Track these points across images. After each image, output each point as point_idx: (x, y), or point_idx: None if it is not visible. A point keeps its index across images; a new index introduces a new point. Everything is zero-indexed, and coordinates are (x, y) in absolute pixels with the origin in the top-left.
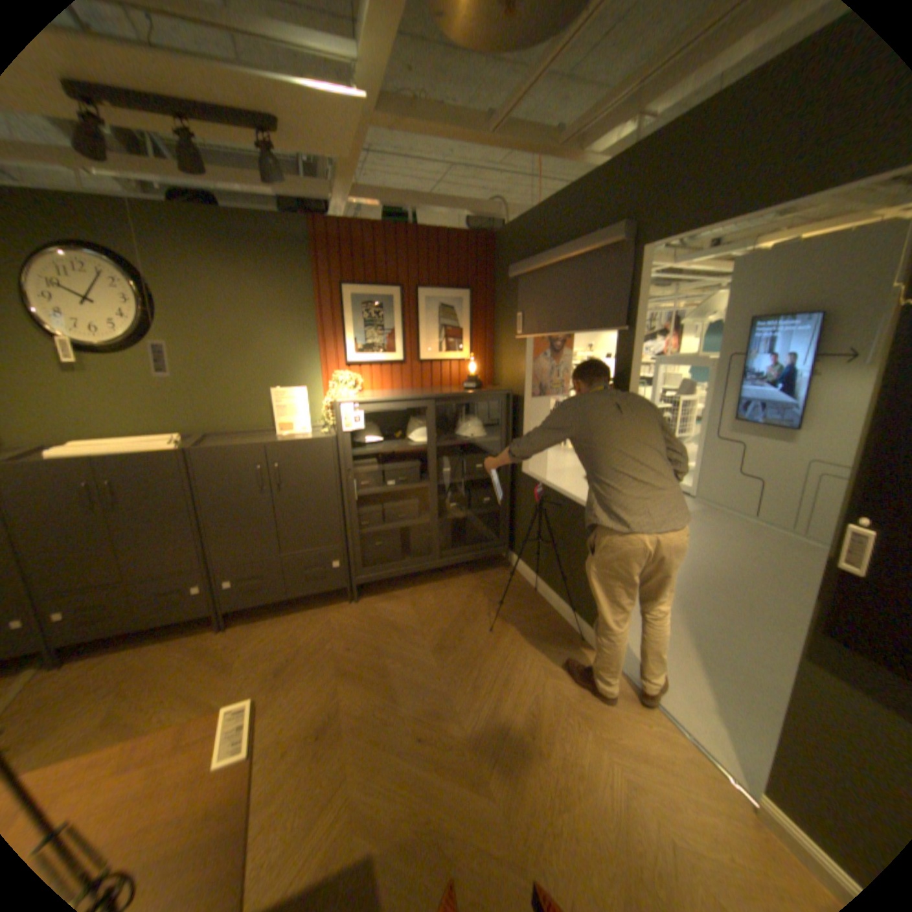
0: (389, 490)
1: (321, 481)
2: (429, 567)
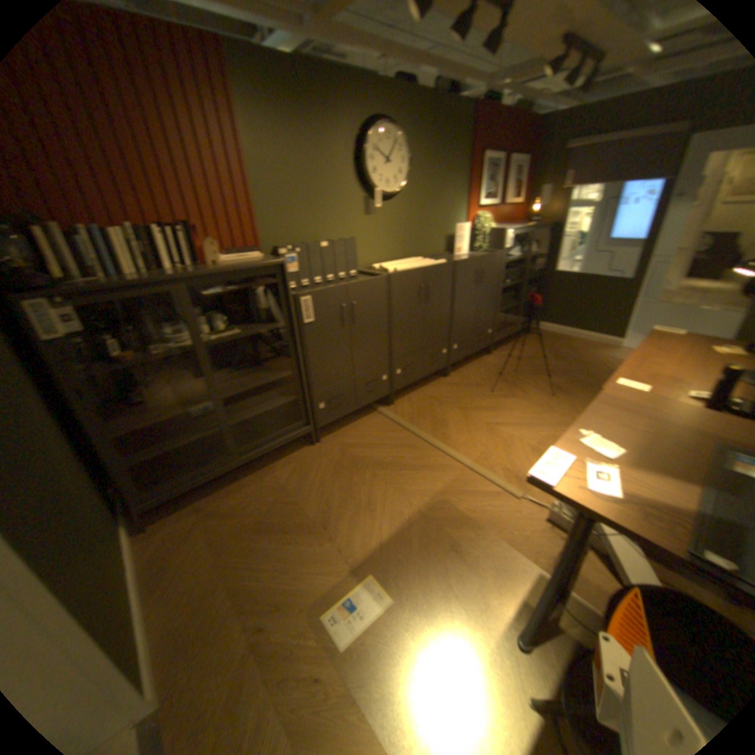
0: (508, 285)
1: (494, 279)
2: (516, 331)
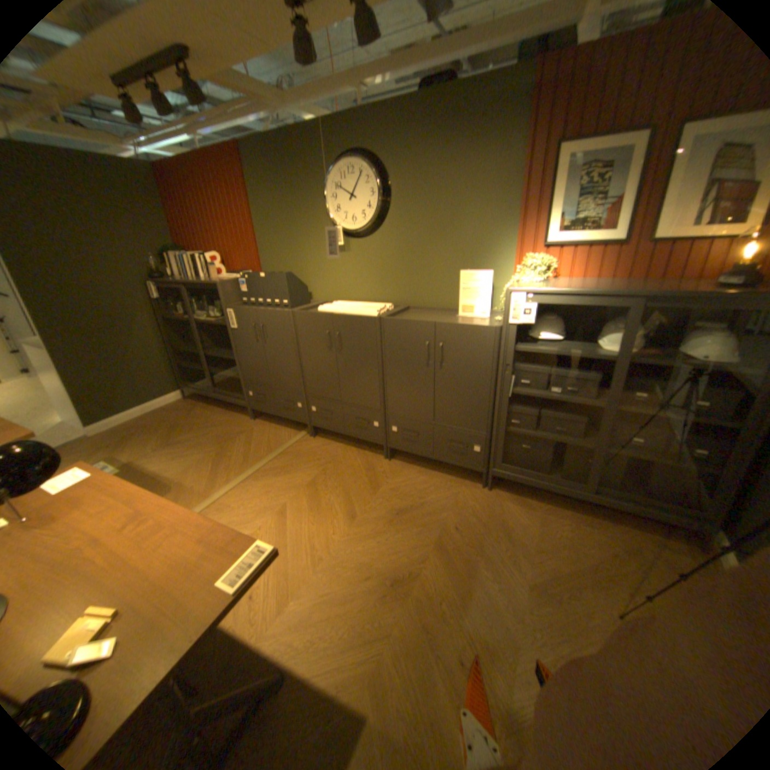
0: (552, 396)
1: (478, 368)
2: (579, 496)
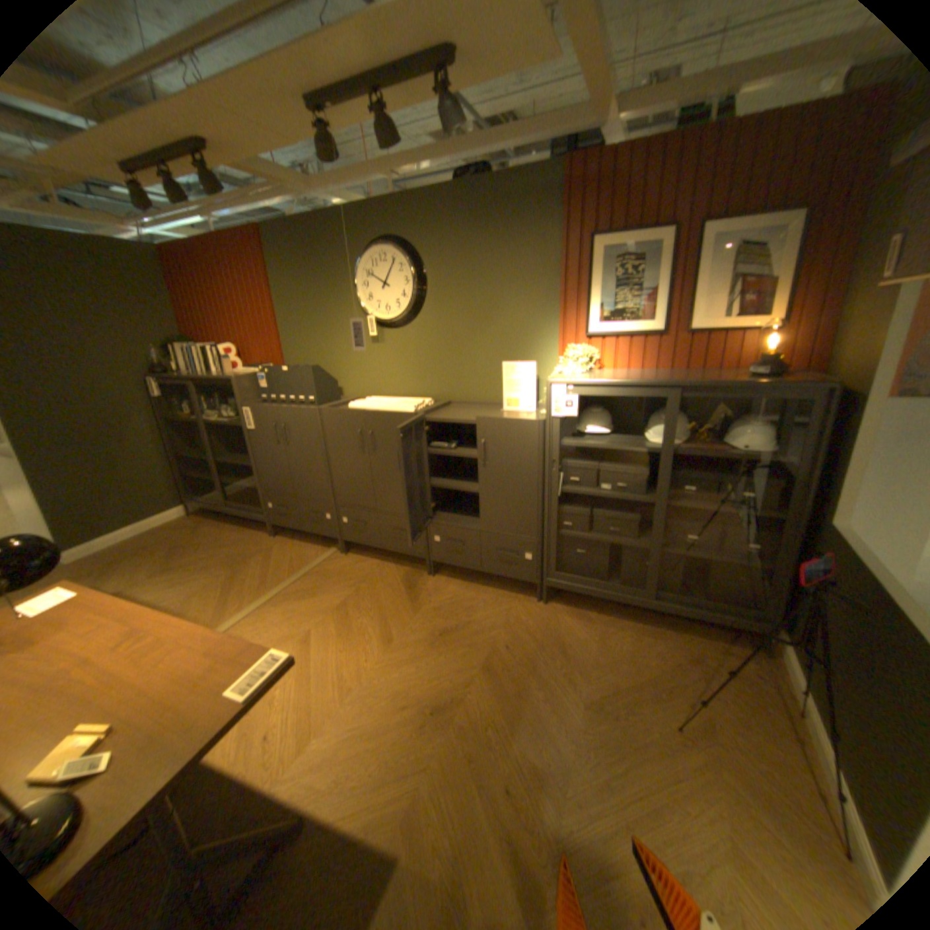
0: (601, 494)
1: (523, 466)
2: (638, 604)
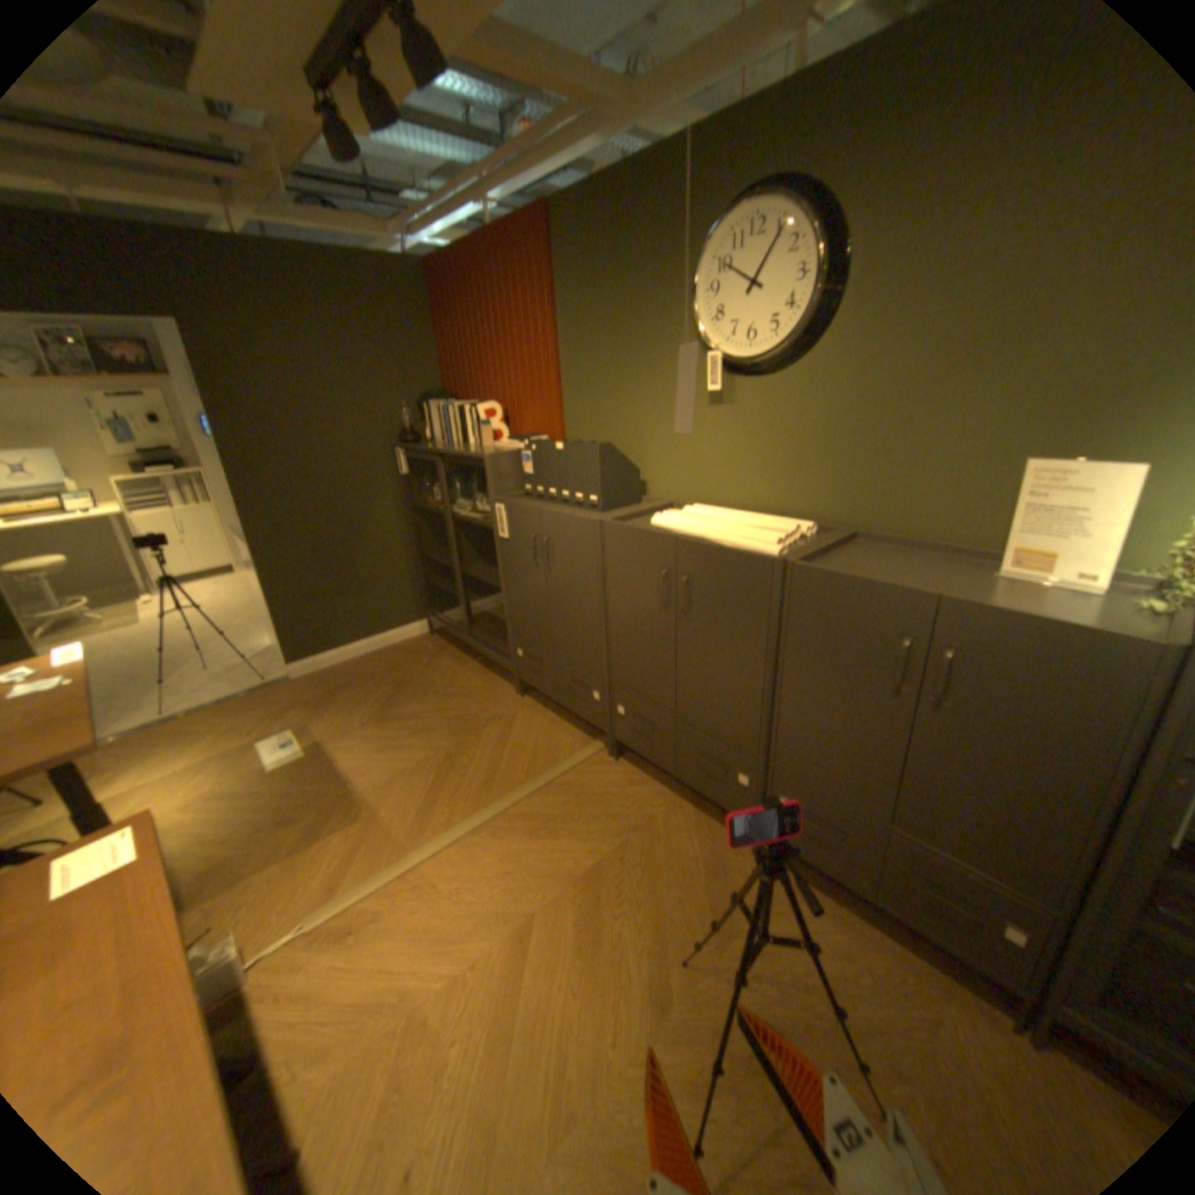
0: None
1: (1068, 742)
2: None
